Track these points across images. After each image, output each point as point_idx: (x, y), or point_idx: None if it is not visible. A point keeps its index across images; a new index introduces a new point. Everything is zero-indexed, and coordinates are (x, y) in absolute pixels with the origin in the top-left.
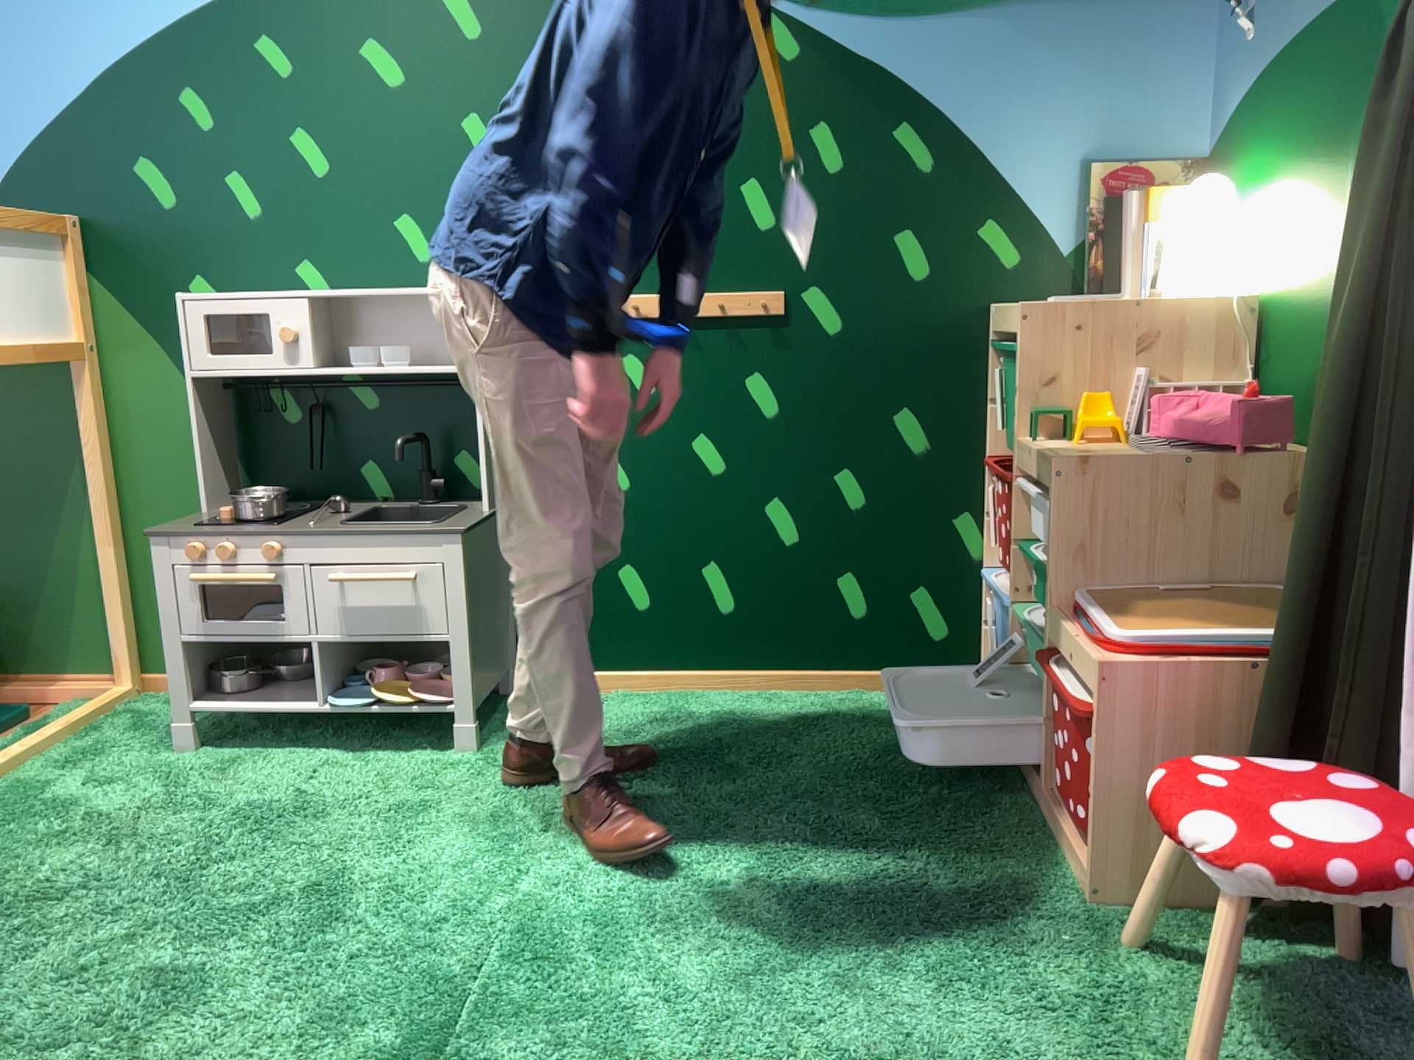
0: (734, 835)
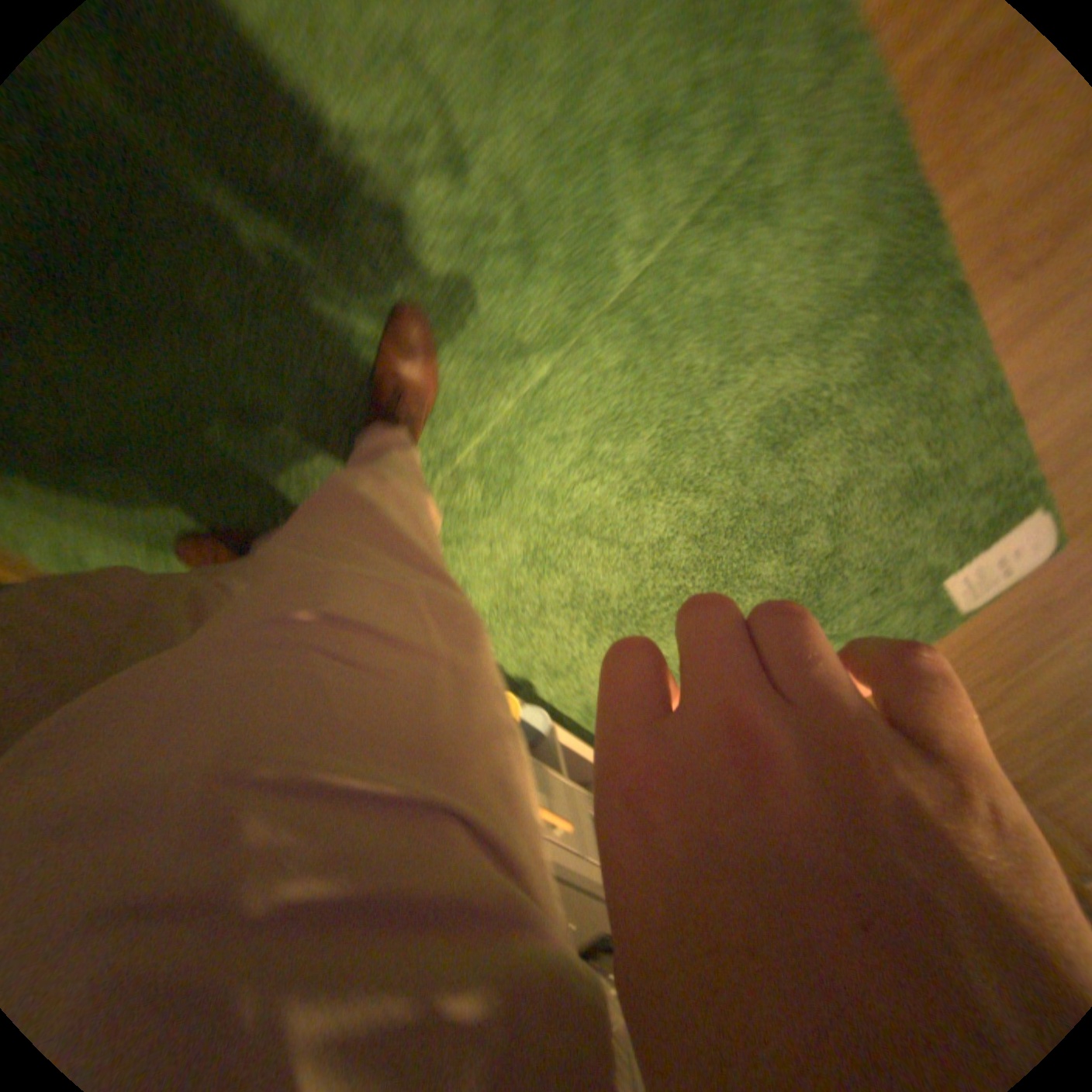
0: (321, 293)
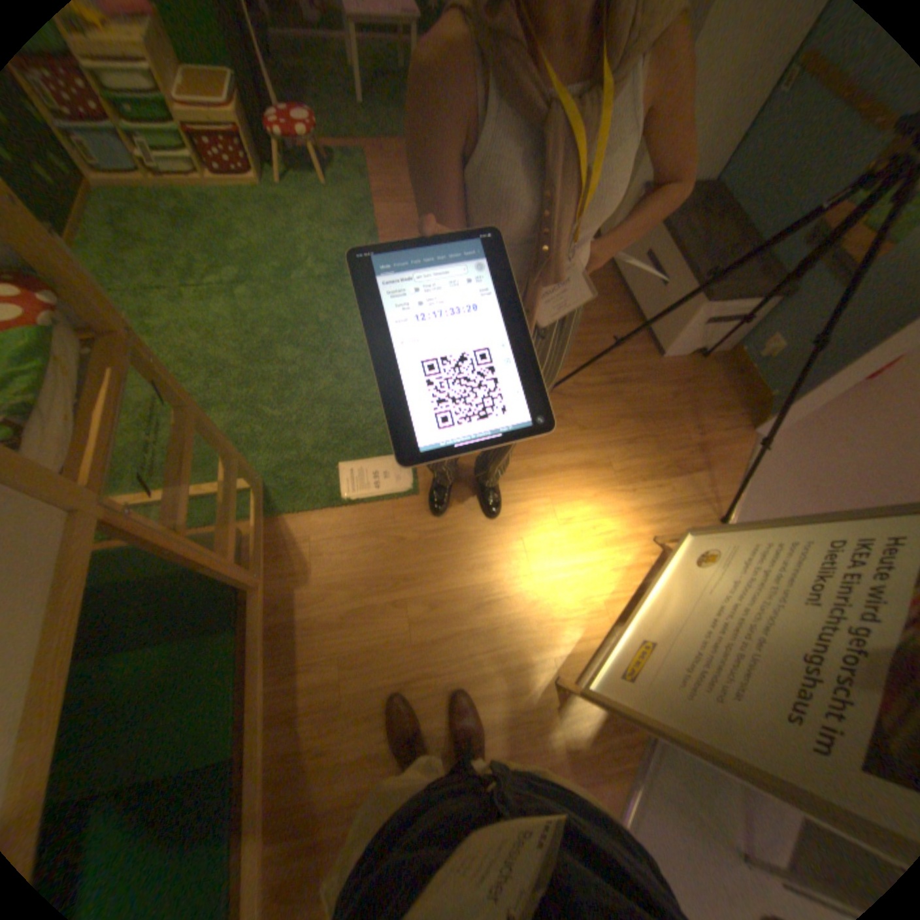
0: (214, 246)
